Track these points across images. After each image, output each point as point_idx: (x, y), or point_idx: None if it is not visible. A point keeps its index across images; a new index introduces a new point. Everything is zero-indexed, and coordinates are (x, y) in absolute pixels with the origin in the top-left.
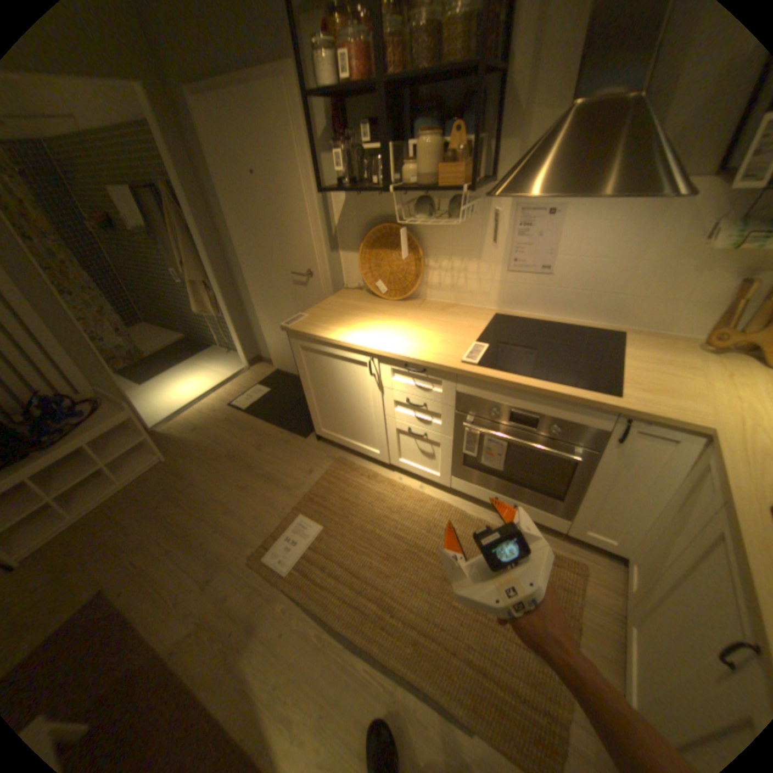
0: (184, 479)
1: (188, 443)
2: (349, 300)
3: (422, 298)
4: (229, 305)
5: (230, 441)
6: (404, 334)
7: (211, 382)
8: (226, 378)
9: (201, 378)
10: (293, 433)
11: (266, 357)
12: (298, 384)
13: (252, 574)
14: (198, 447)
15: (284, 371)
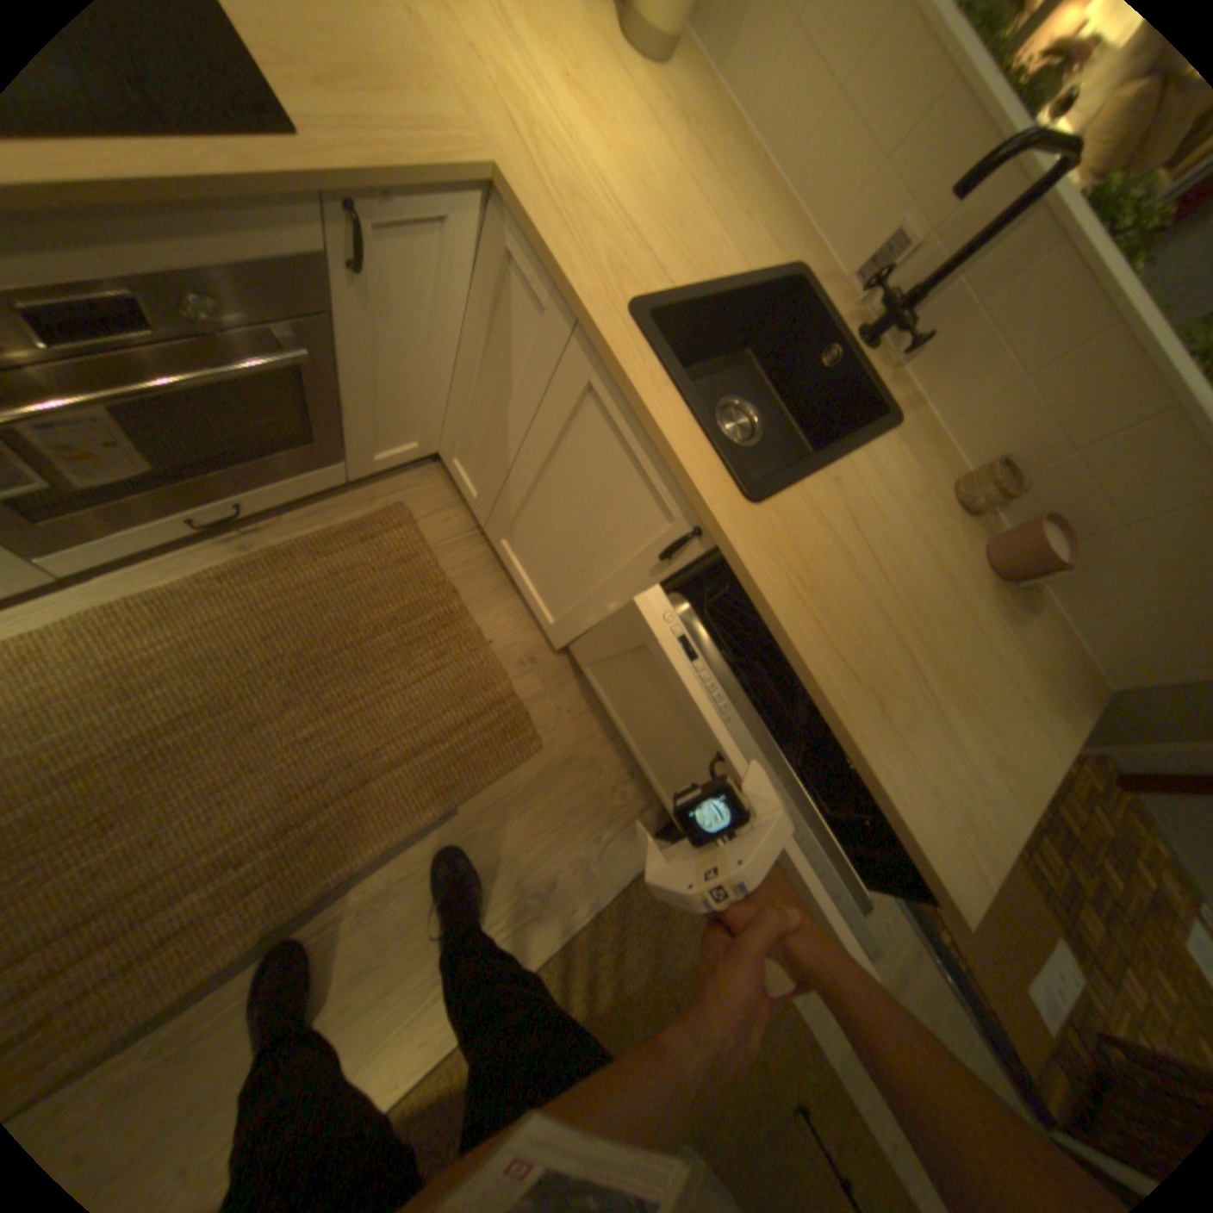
0: None
1: None
2: None
3: None
4: None
5: None
6: None
7: None
8: None
9: None
10: None
11: None
12: None
13: None
14: None
15: None
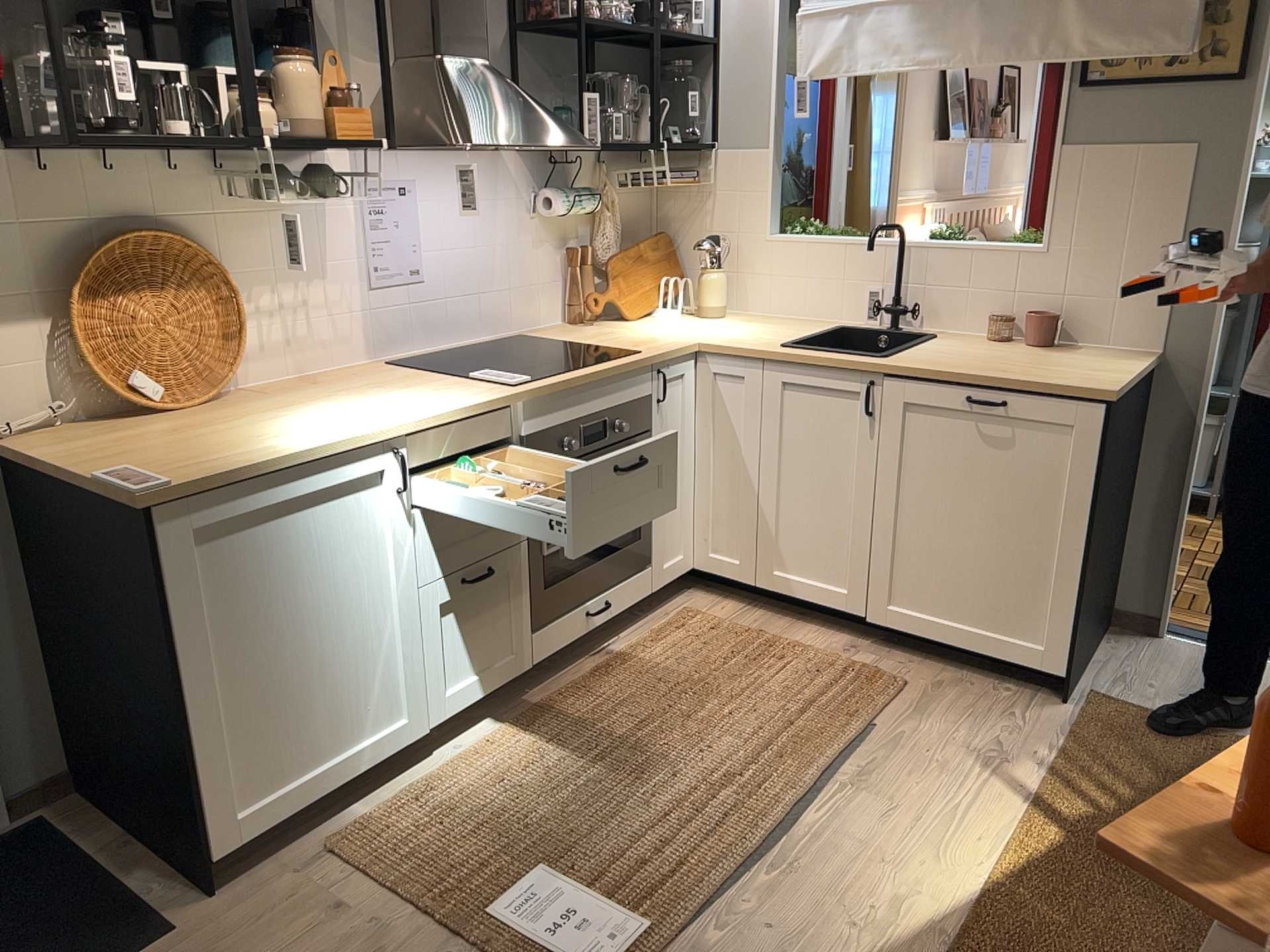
0: None
1: None
2: (98, 438)
3: (236, 388)
4: None
5: None
6: (375, 405)
7: None
8: None
9: None
10: None
11: None
12: None
13: None
14: None
15: None
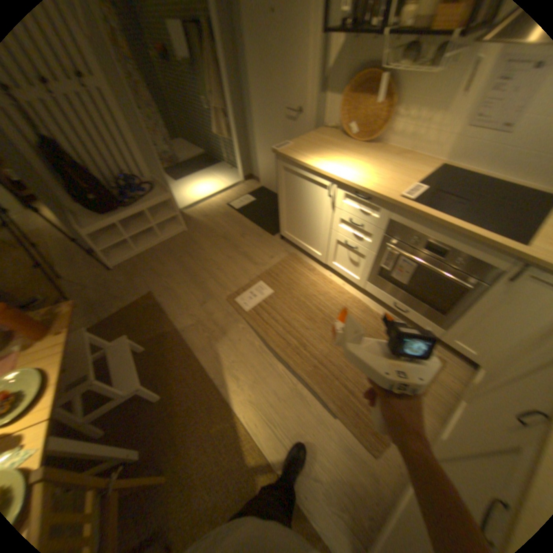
0: (198, 245)
1: (202, 224)
2: (326, 136)
3: (386, 142)
4: (239, 131)
5: (227, 228)
6: (363, 169)
7: (220, 188)
8: (229, 186)
9: (214, 183)
10: (267, 231)
11: (257, 176)
12: (275, 199)
13: (230, 305)
14: (208, 227)
15: (267, 188)
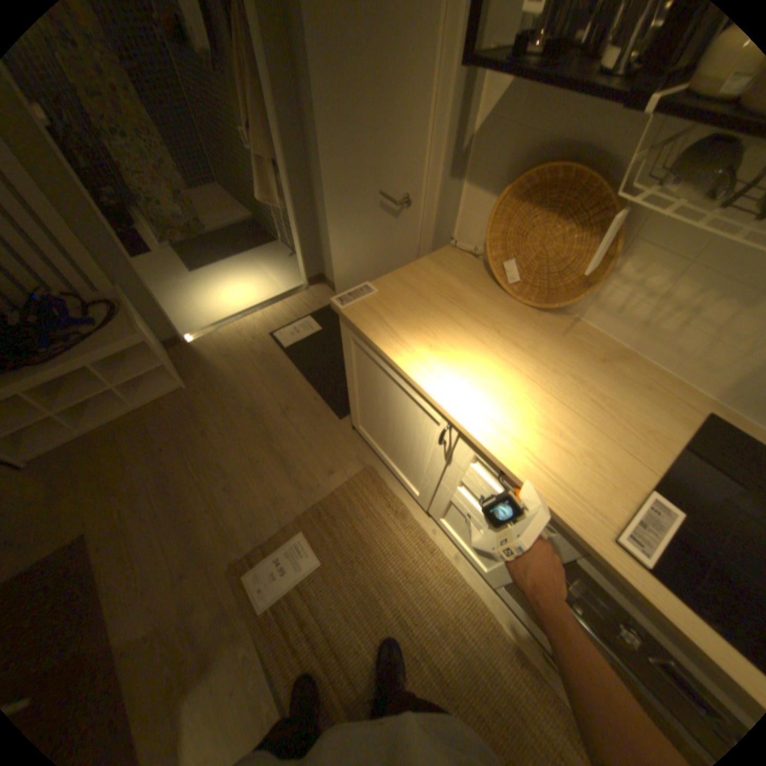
0: (197, 423)
1: (215, 373)
2: (452, 274)
3: (578, 316)
4: (300, 200)
5: (258, 388)
6: (524, 403)
7: (261, 294)
8: (279, 294)
9: (253, 284)
10: (329, 406)
11: (330, 279)
12: None
13: (228, 591)
14: (223, 383)
15: None
